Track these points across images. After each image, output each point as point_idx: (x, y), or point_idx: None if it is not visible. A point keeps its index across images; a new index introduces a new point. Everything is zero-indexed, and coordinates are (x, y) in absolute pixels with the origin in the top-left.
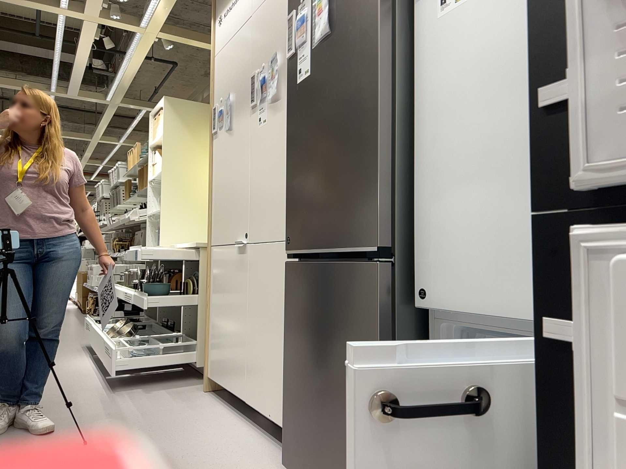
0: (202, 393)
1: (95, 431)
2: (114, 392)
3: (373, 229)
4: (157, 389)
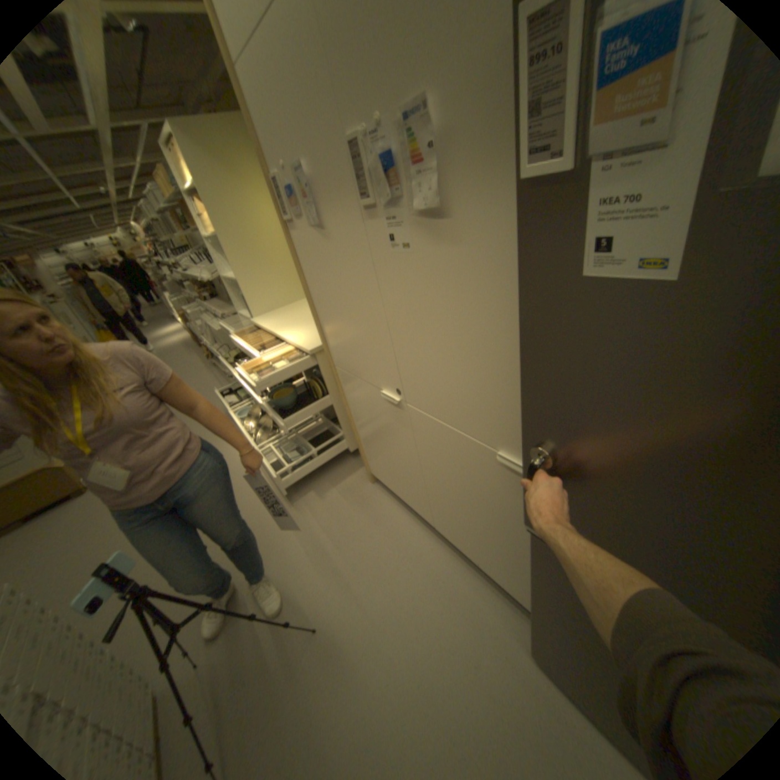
0: (371, 486)
1: (309, 593)
2: (291, 505)
3: None
4: (327, 487)
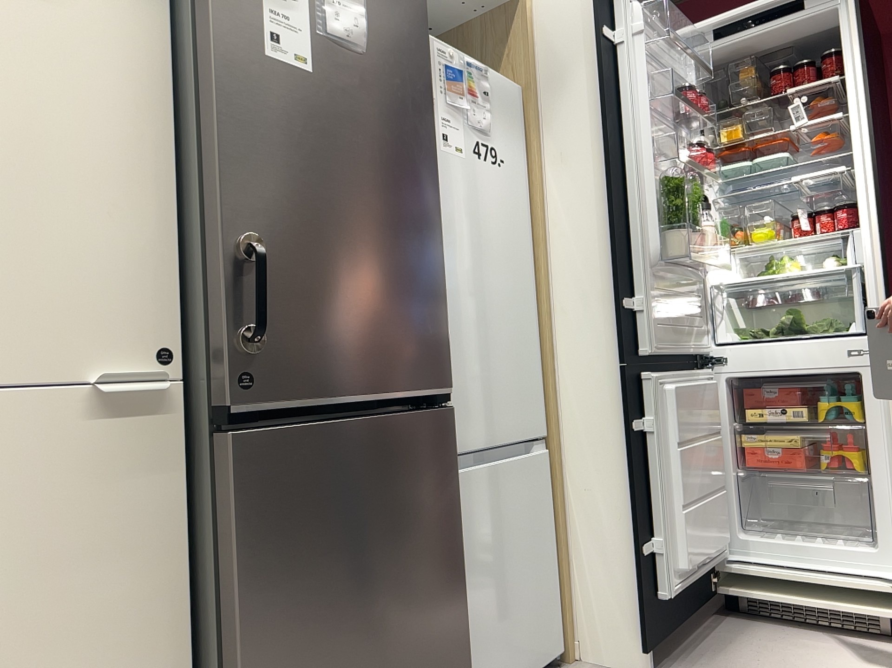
0: None
1: None
2: None
3: (443, 364)
4: None
